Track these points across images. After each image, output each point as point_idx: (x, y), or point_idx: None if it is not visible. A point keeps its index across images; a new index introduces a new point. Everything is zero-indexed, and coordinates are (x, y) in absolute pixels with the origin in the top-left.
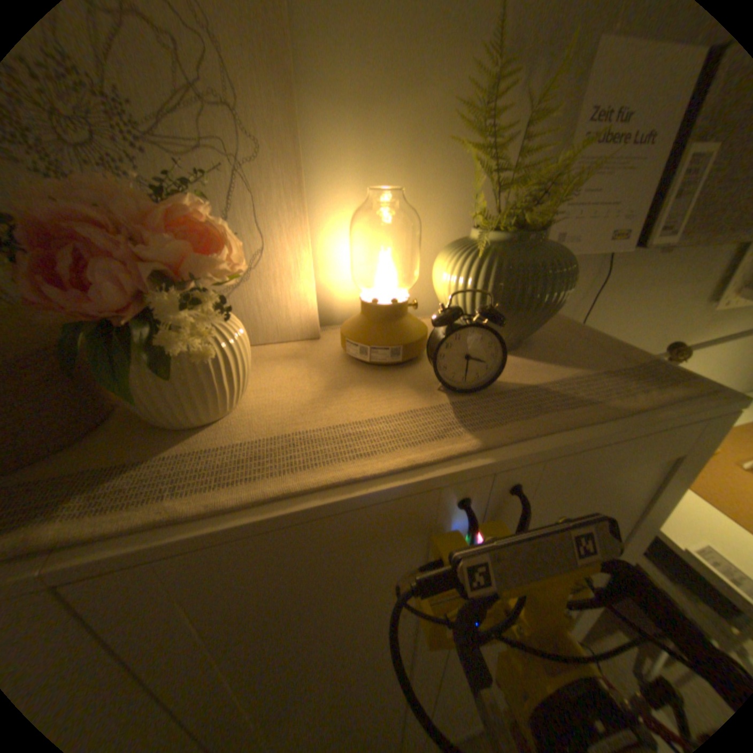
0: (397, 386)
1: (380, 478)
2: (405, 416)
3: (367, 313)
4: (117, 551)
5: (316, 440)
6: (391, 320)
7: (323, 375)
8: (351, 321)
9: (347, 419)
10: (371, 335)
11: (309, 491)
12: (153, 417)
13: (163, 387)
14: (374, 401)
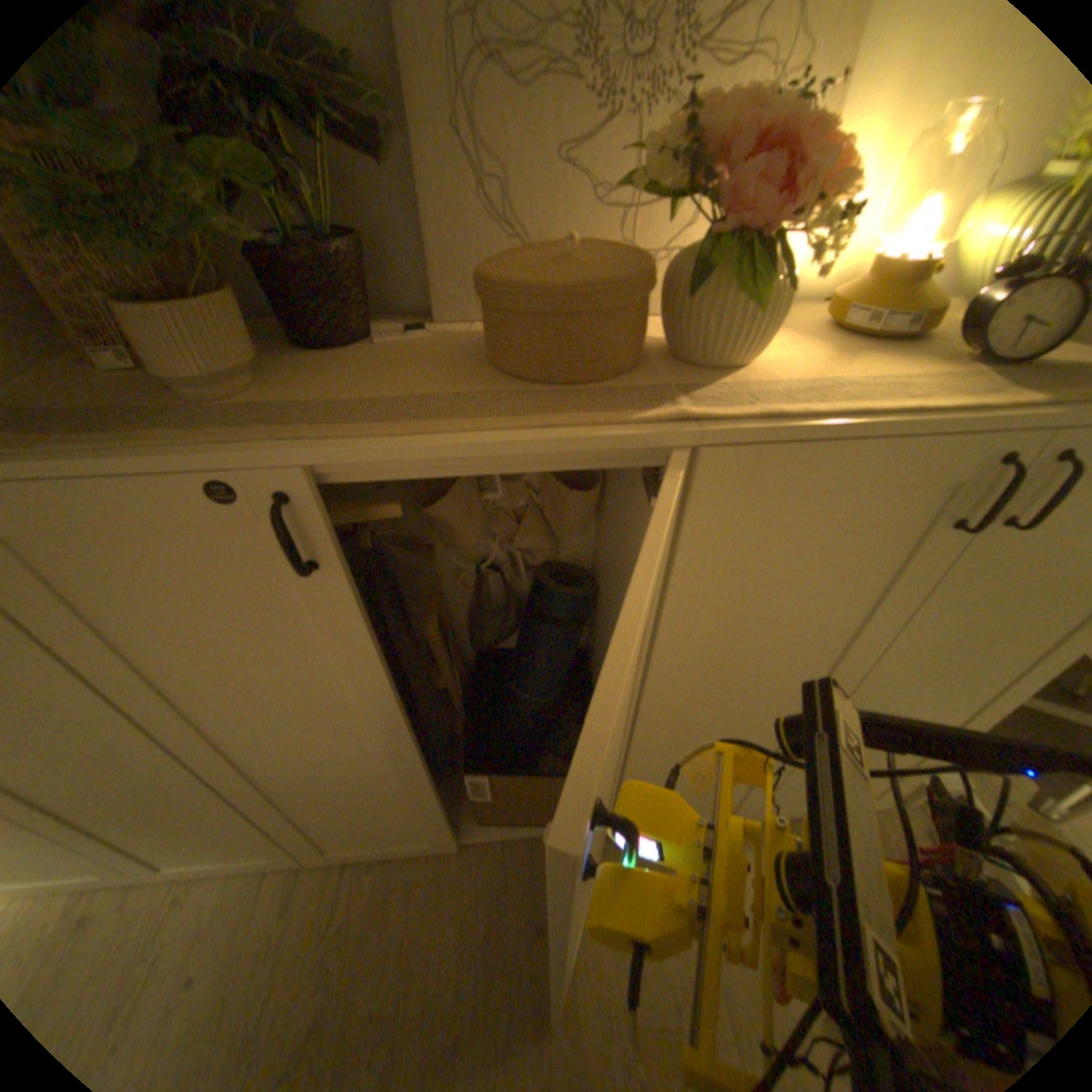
0: (921, 356)
1: (951, 412)
2: (948, 377)
3: (887, 275)
4: (754, 427)
5: (864, 385)
6: (919, 282)
7: (827, 343)
8: (855, 287)
9: (884, 374)
10: (891, 299)
11: (888, 412)
12: (706, 352)
13: (748, 314)
14: (903, 365)
